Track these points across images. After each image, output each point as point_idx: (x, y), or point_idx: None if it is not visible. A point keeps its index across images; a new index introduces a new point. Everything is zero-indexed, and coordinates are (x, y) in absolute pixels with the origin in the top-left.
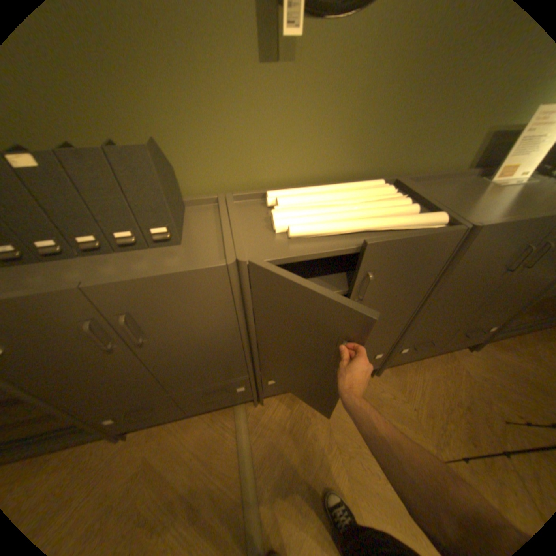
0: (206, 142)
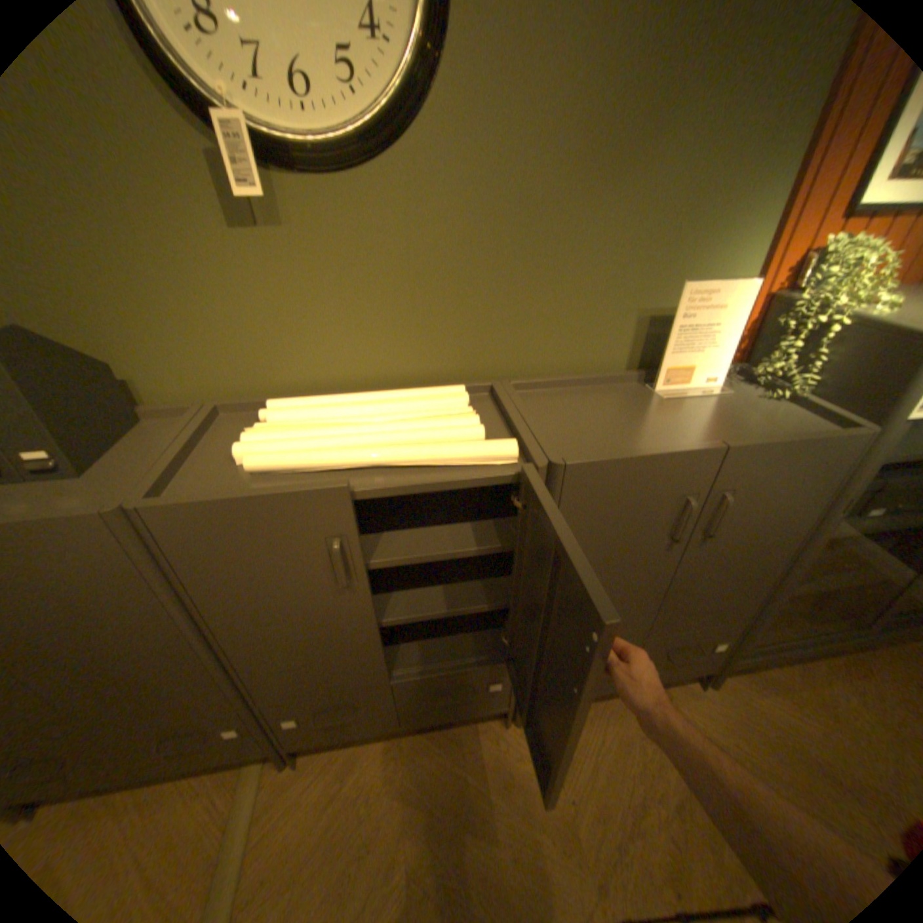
0: (167, 329)
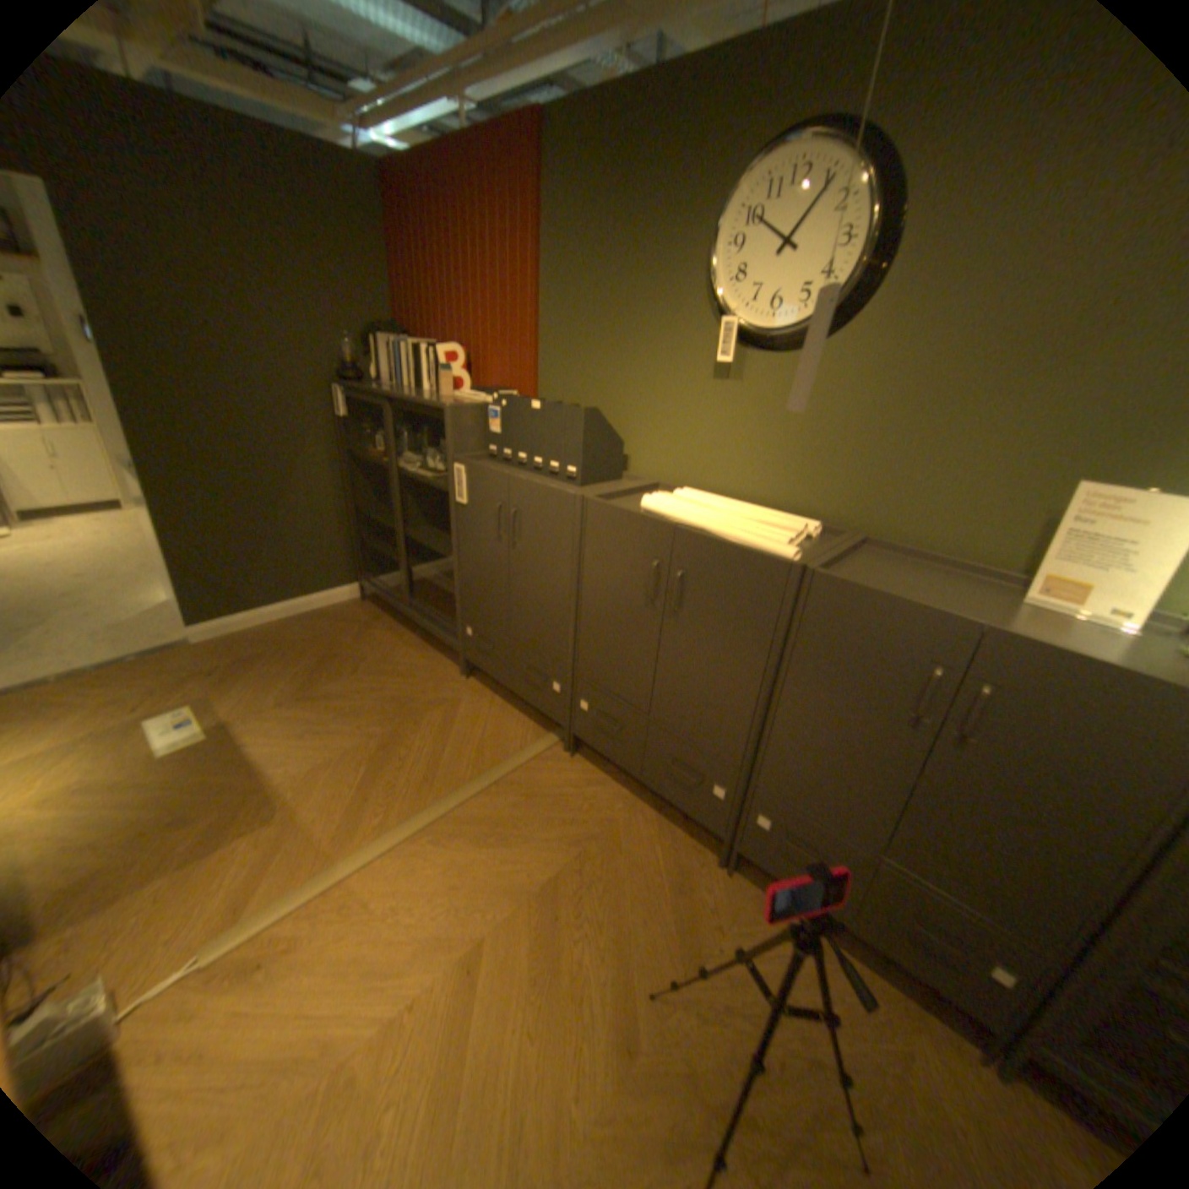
0: (660, 432)
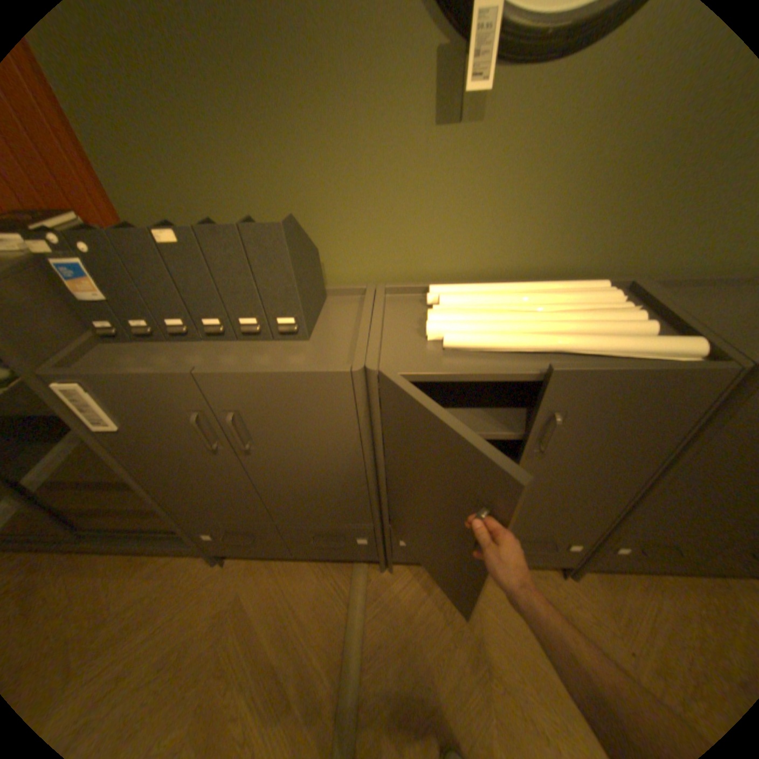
0: (360, 221)
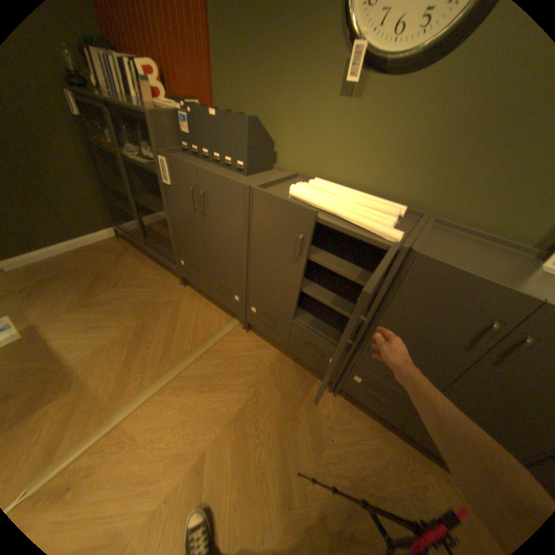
0: (298, 136)
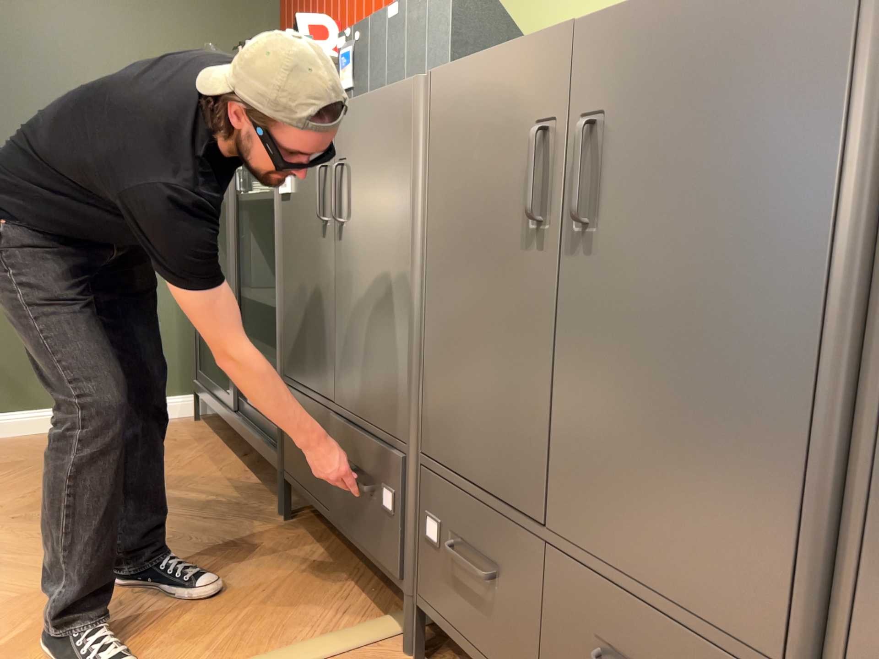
0: None
